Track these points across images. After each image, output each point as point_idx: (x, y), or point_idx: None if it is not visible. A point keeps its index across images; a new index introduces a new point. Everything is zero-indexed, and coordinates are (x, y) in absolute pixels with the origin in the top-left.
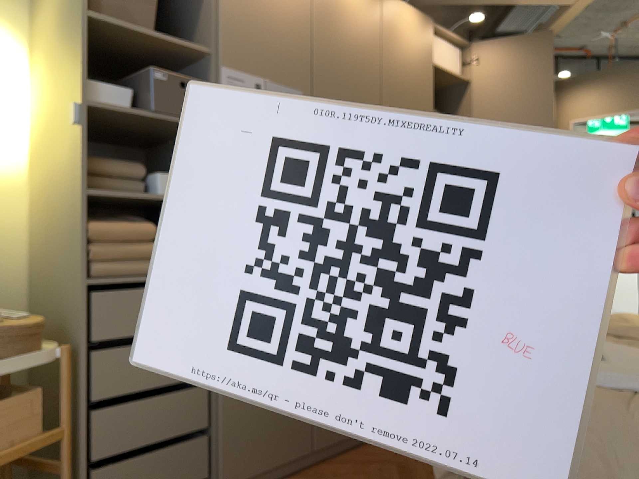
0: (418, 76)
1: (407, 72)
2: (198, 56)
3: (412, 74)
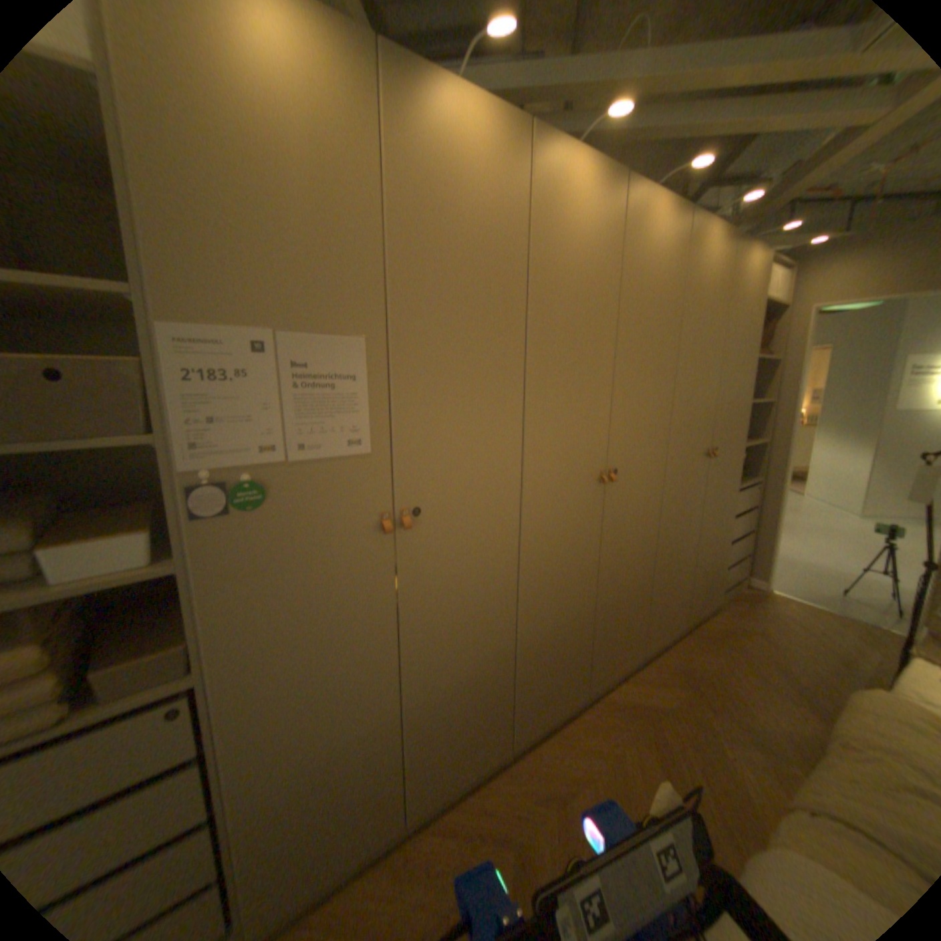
0: (591, 276)
1: (573, 271)
2: (111, 302)
3: (582, 274)
